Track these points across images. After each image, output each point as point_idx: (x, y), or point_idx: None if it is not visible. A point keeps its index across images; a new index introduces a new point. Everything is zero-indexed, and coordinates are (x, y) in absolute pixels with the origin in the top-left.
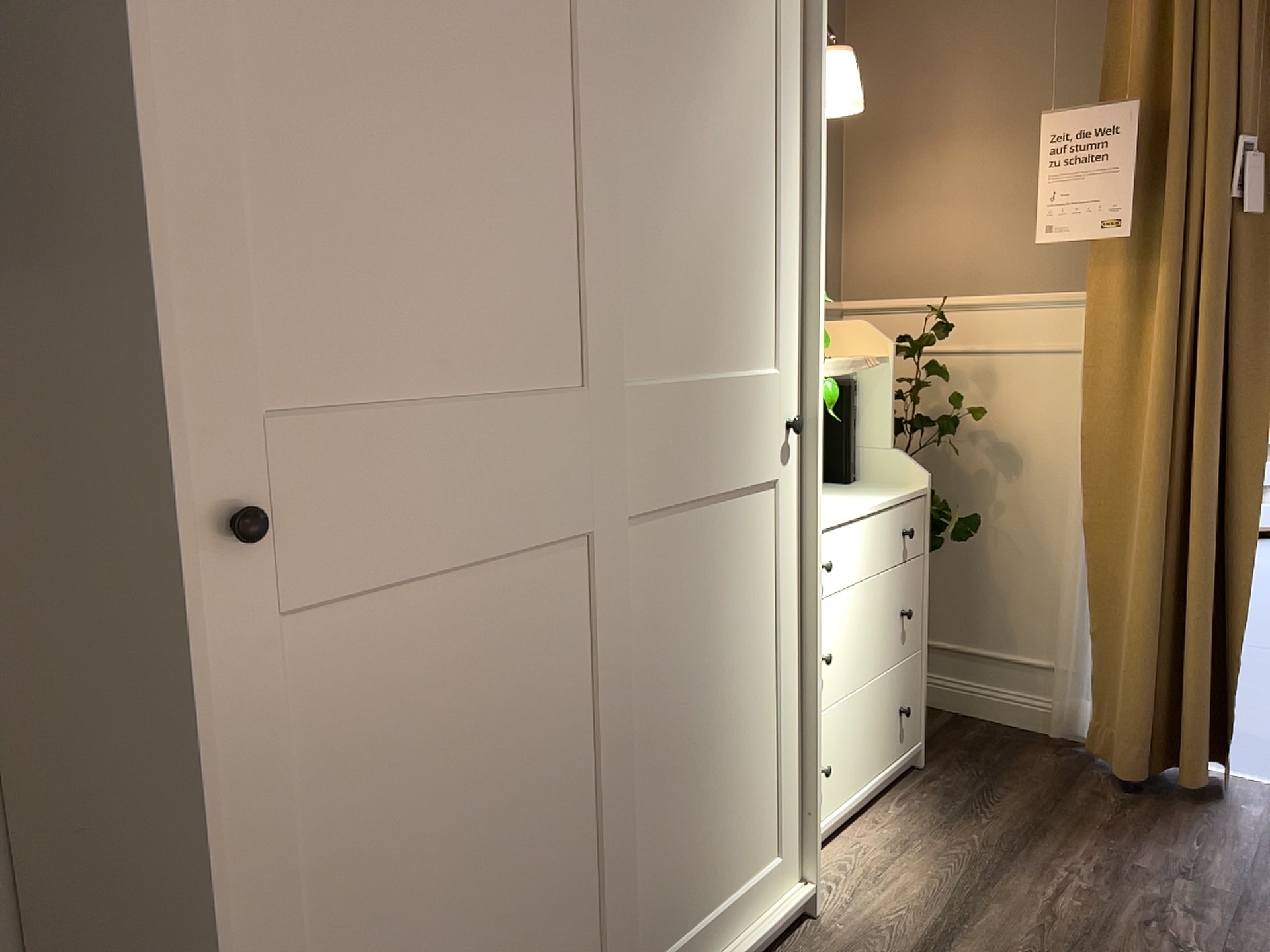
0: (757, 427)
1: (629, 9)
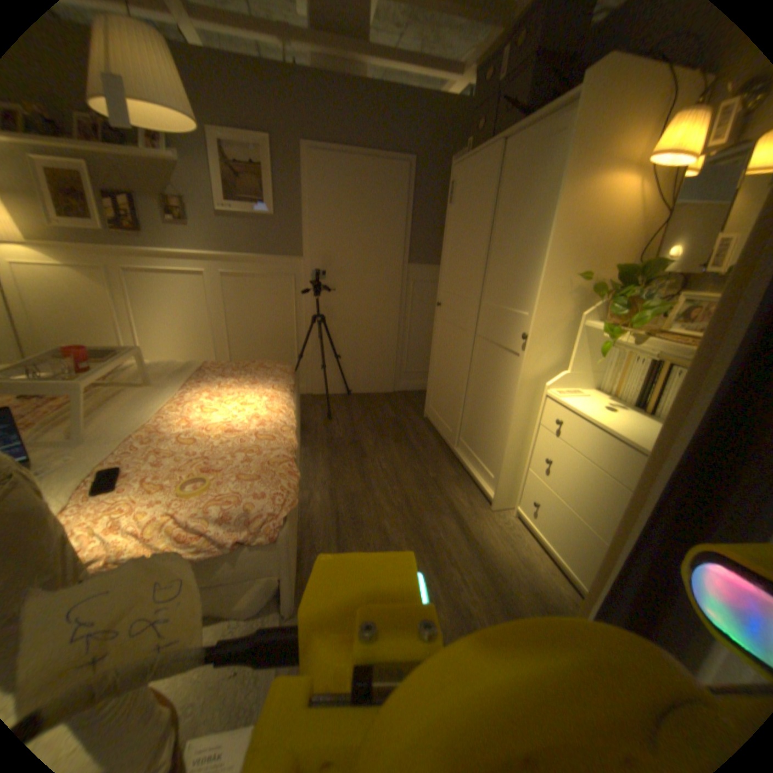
0: (514, 330)
1: (504, 203)
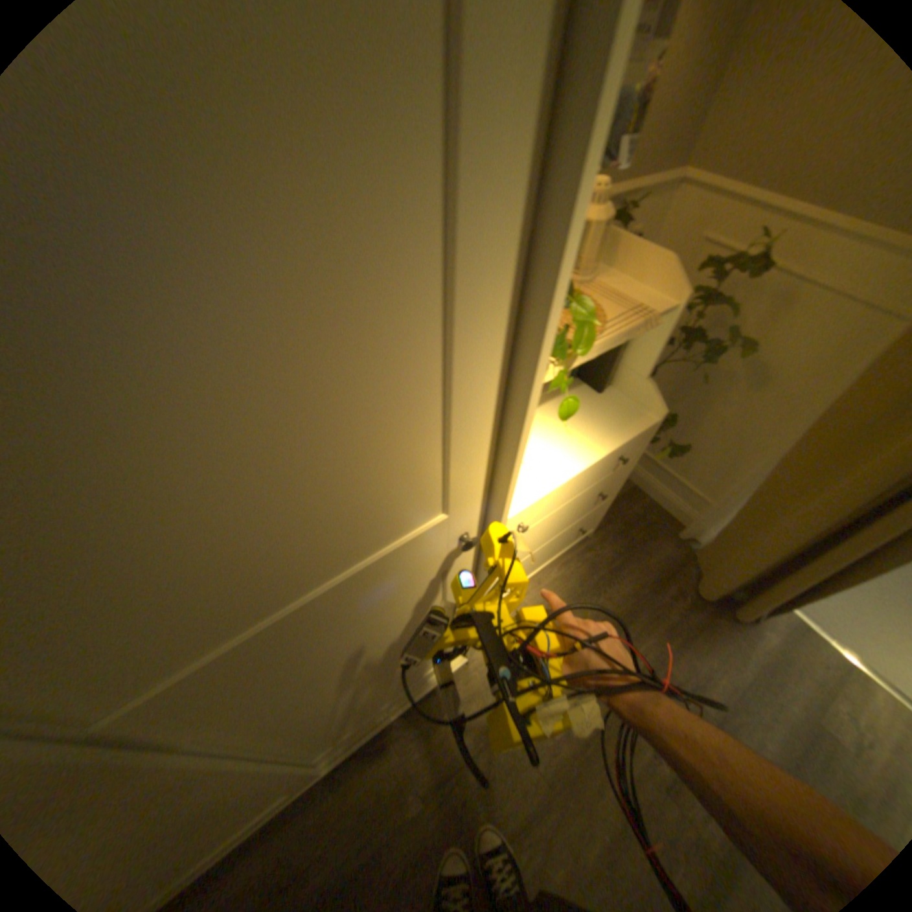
0: (404, 569)
1: None
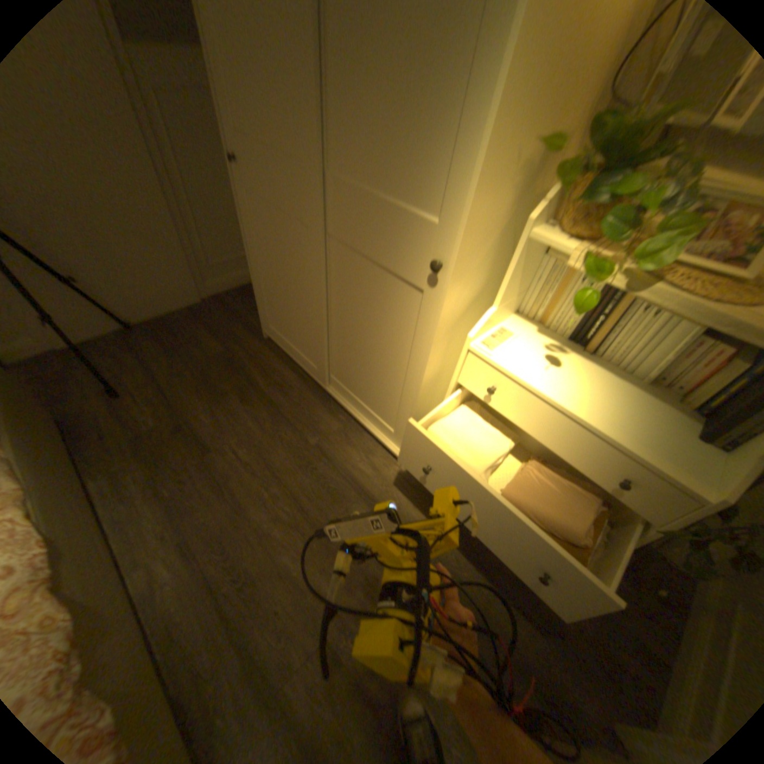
0: (409, 244)
1: None
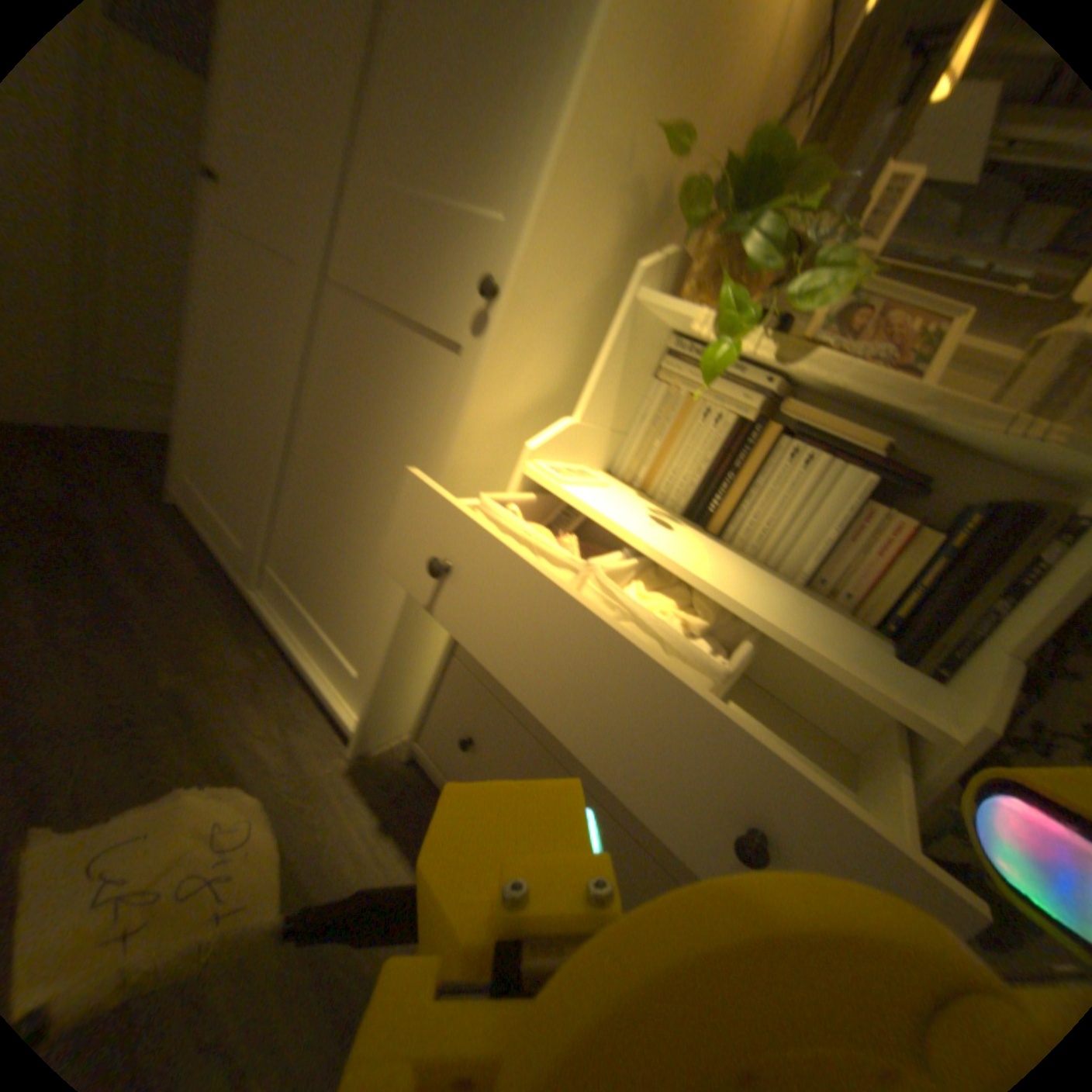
0: (446, 266)
1: None
